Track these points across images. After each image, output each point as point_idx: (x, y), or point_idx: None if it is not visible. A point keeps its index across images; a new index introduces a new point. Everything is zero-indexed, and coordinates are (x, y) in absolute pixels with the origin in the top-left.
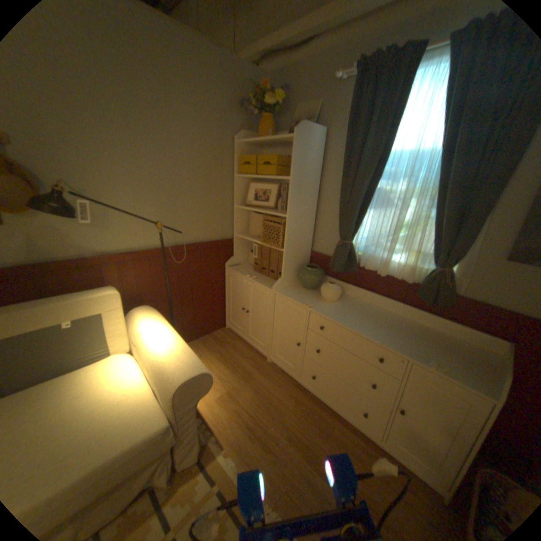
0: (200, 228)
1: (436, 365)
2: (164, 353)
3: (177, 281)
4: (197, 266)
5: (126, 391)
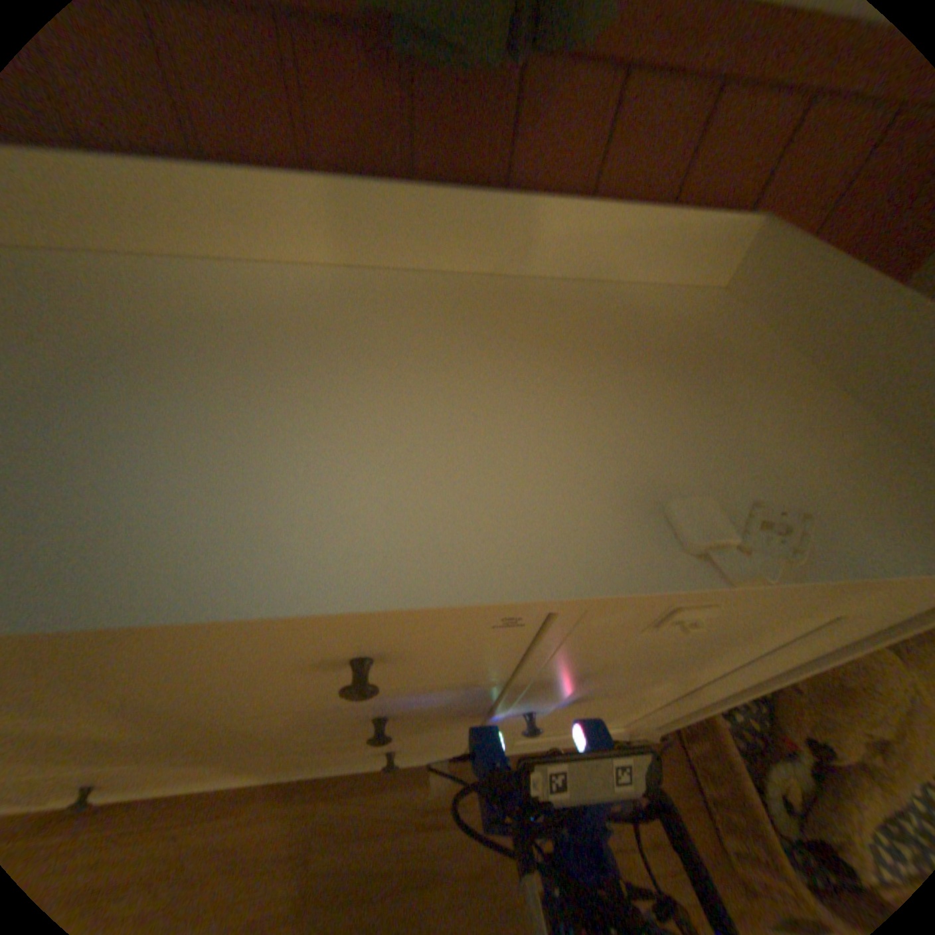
0: None
1: (728, 522)
2: None
3: None
4: None
5: None
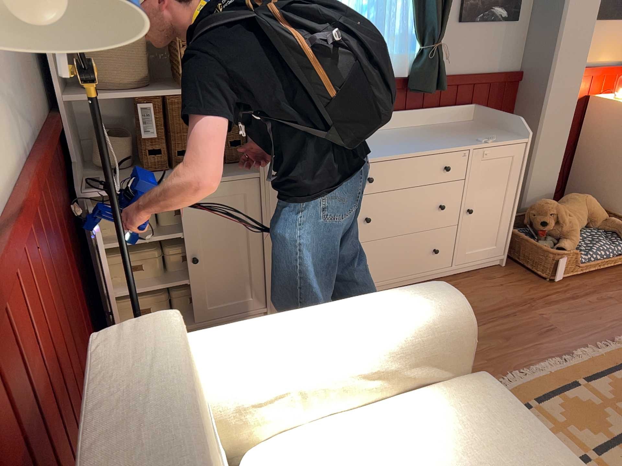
0: (24, 94)
1: (485, 139)
2: (375, 320)
3: (58, 276)
4: (57, 215)
5: (395, 433)
